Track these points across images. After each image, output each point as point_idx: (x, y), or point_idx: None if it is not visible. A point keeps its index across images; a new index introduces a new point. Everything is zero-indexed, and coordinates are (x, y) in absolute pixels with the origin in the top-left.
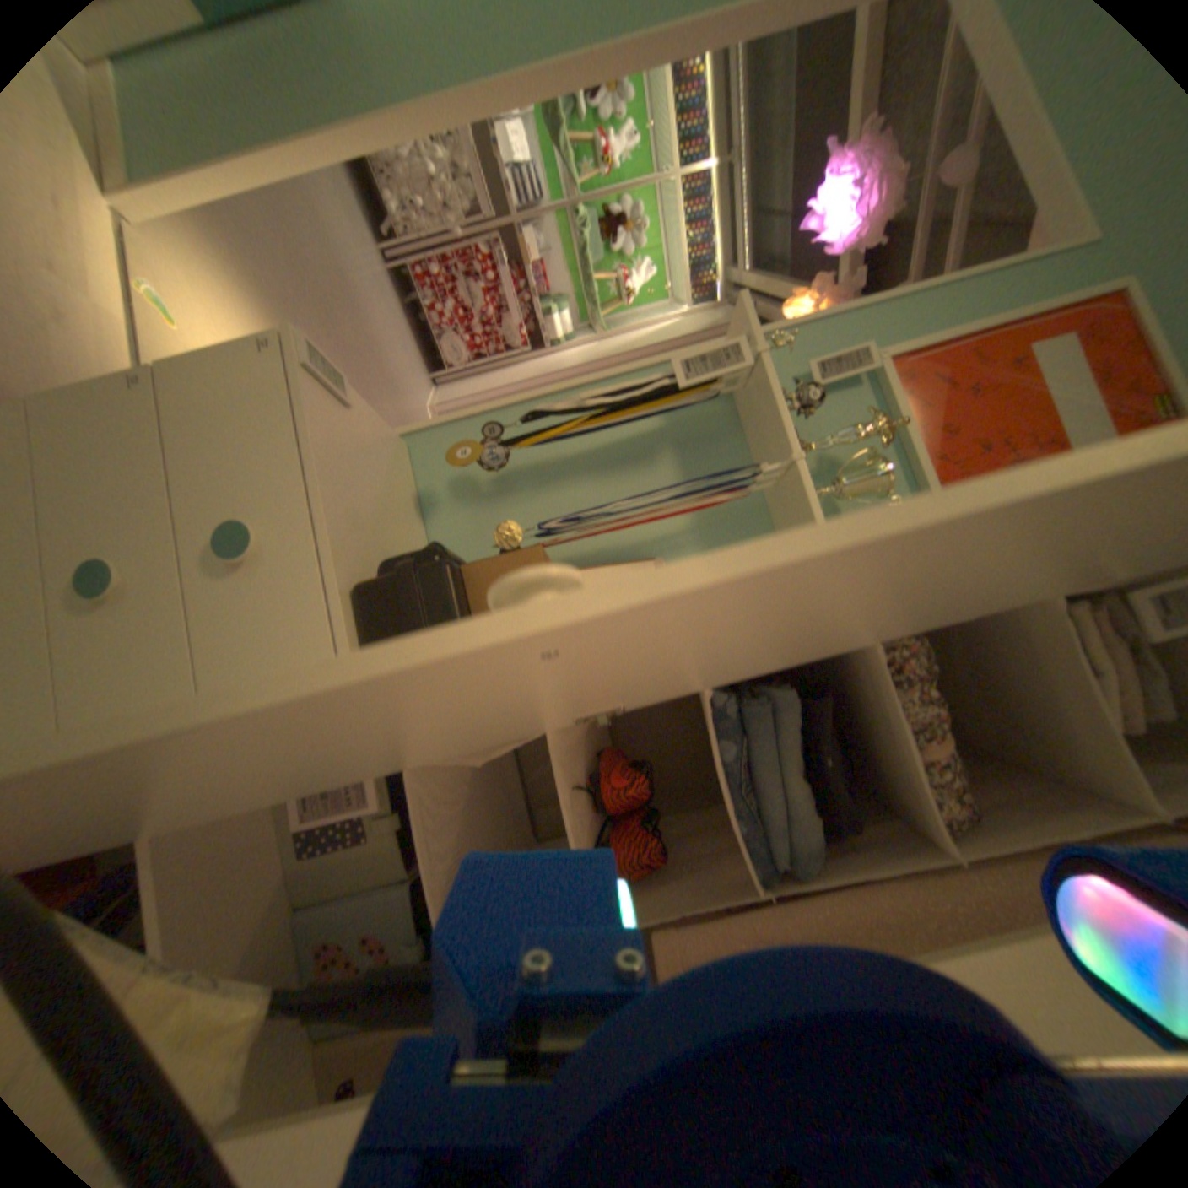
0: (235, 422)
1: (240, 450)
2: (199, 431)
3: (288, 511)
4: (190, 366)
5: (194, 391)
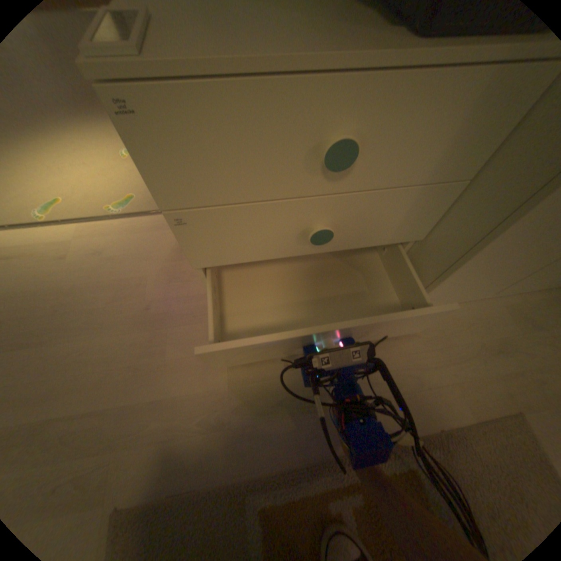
0: (215, 137)
1: (245, 135)
2: (221, 170)
3: (323, 87)
4: (155, 176)
5: (181, 173)
